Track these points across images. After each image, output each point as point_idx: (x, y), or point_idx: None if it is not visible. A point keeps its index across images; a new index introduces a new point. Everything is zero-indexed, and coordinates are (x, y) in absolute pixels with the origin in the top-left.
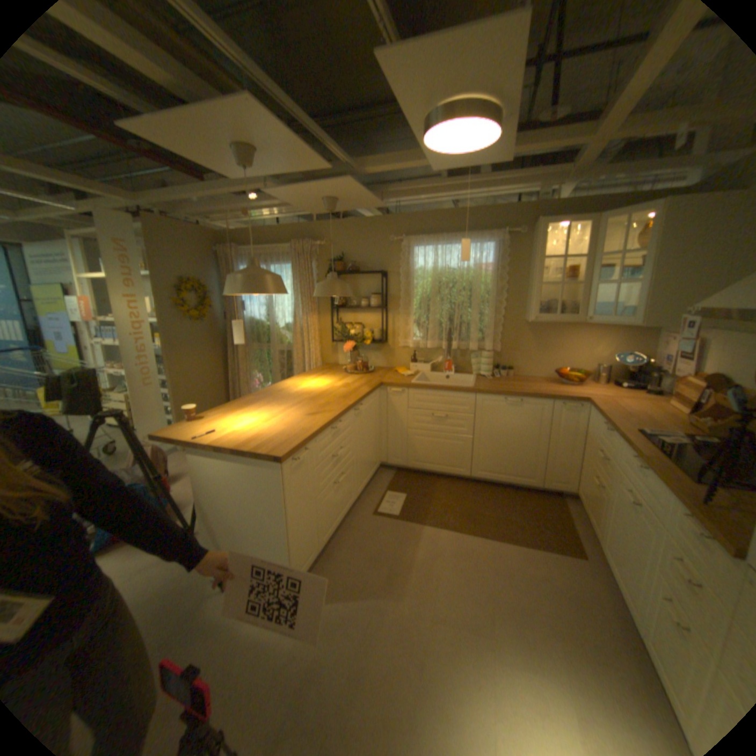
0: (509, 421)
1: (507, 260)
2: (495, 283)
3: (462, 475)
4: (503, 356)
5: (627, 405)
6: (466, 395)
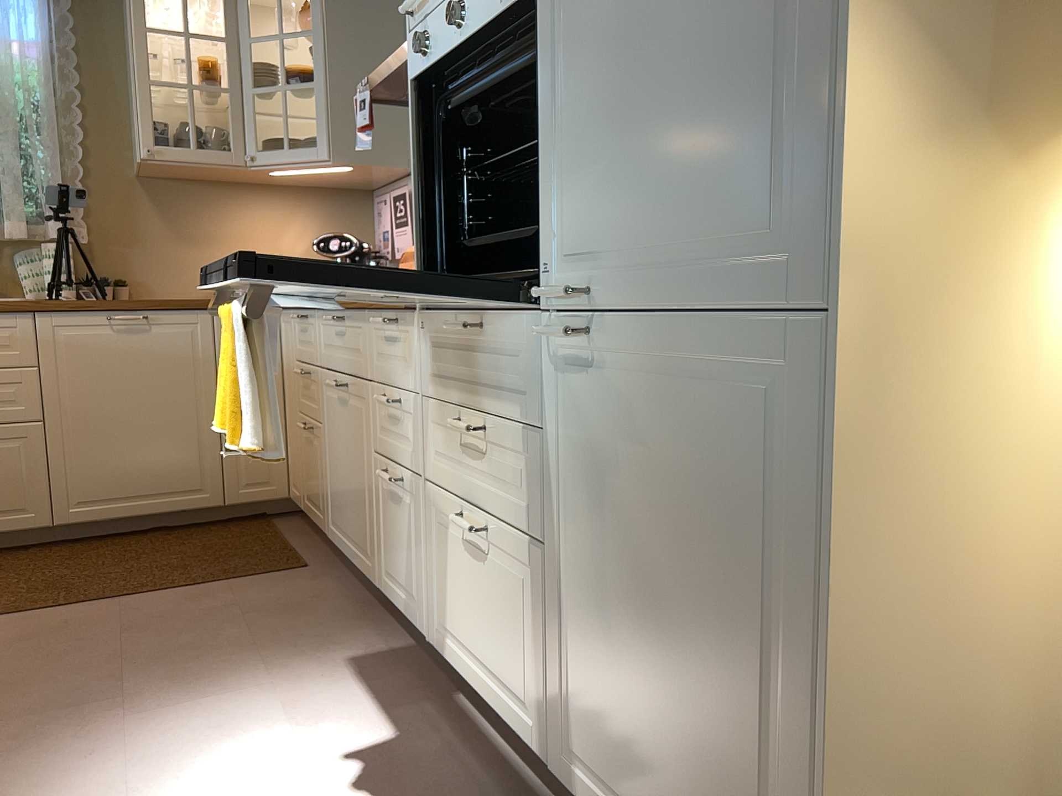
0: (128, 368)
1: (72, 40)
2: (52, 84)
3: (29, 529)
4: (101, 257)
5: None
6: (10, 318)
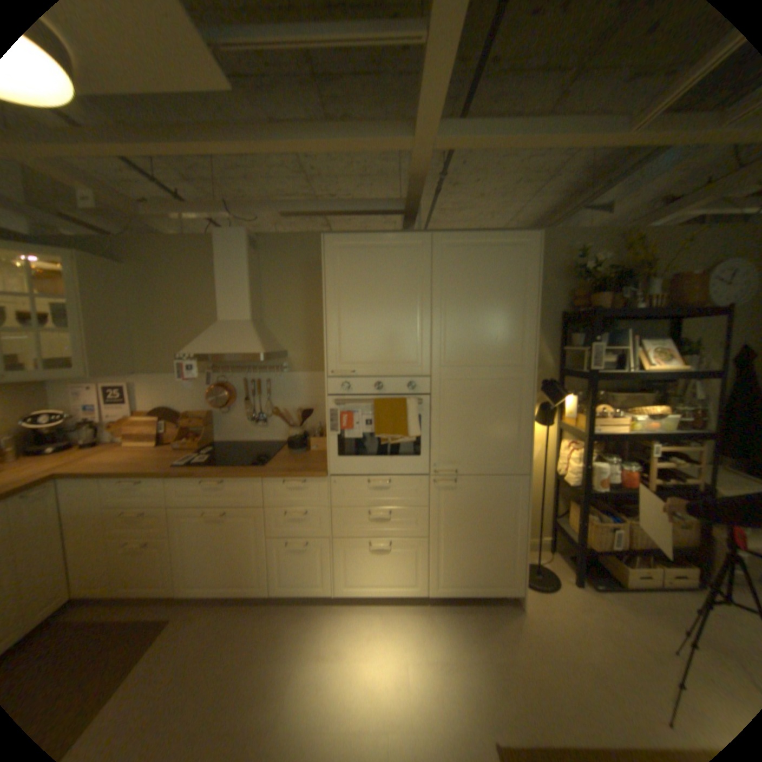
0: None
1: None
2: None
3: None
4: None
5: (103, 460)
6: None
